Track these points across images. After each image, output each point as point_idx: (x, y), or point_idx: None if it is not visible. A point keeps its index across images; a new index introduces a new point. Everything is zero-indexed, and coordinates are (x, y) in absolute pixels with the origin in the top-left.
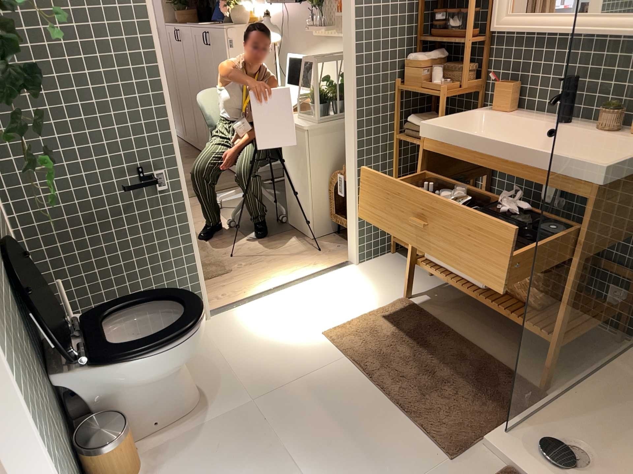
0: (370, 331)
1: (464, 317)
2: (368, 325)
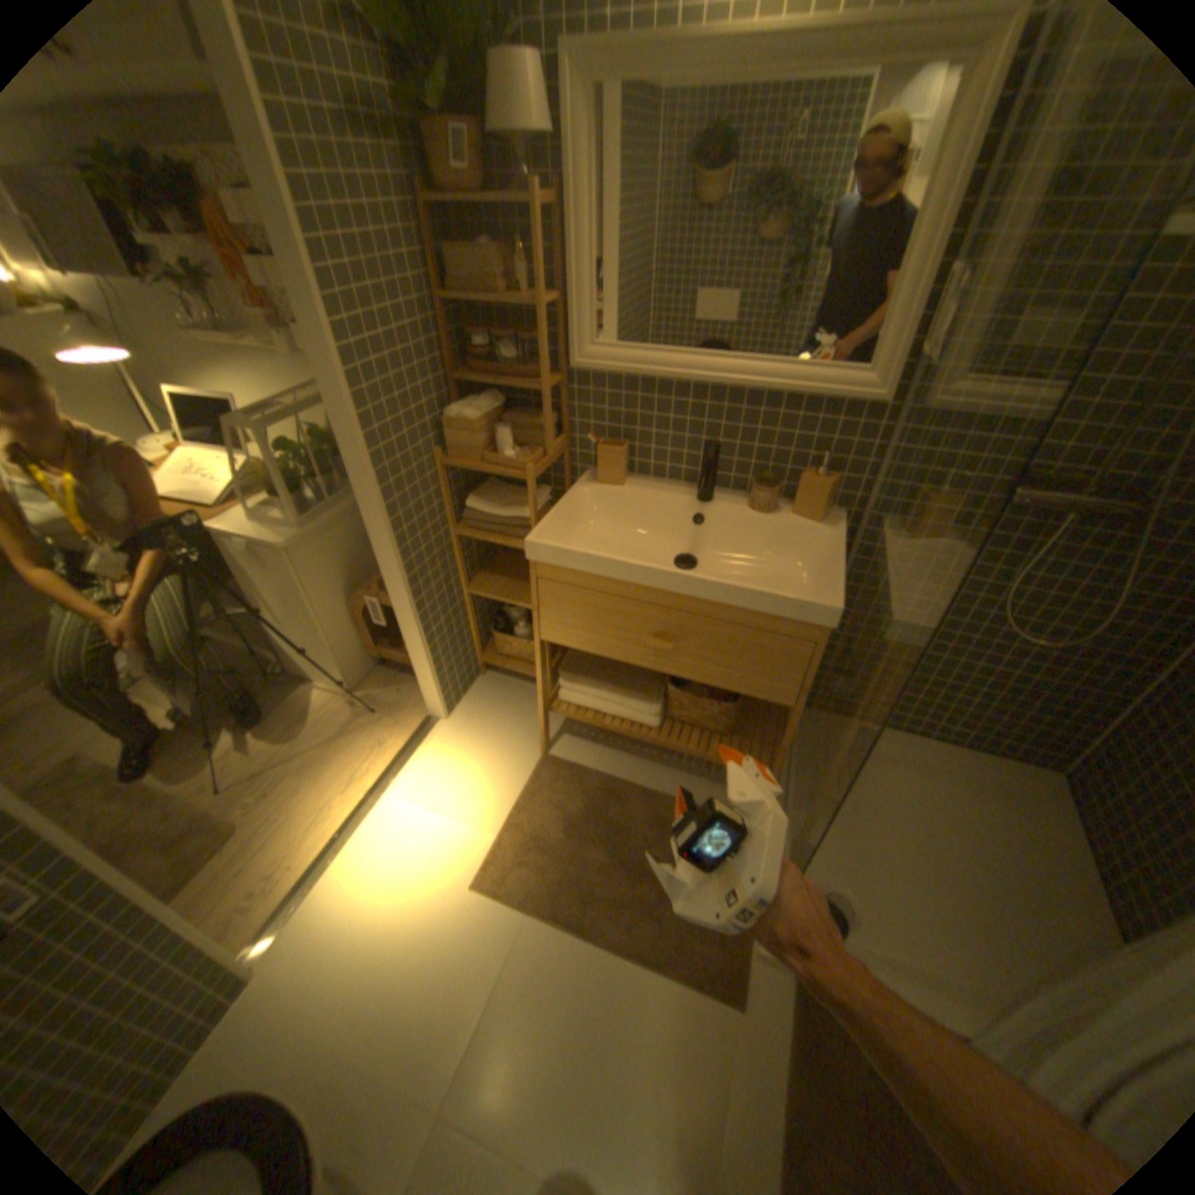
0: (534, 844)
1: (628, 754)
2: (523, 833)
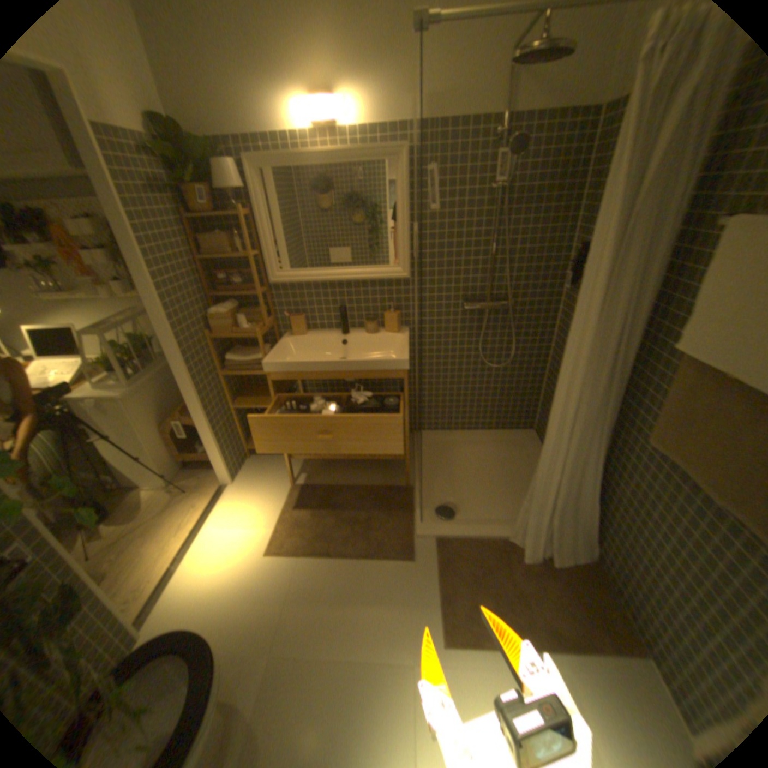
0: (295, 526)
1: (338, 473)
2: (289, 523)
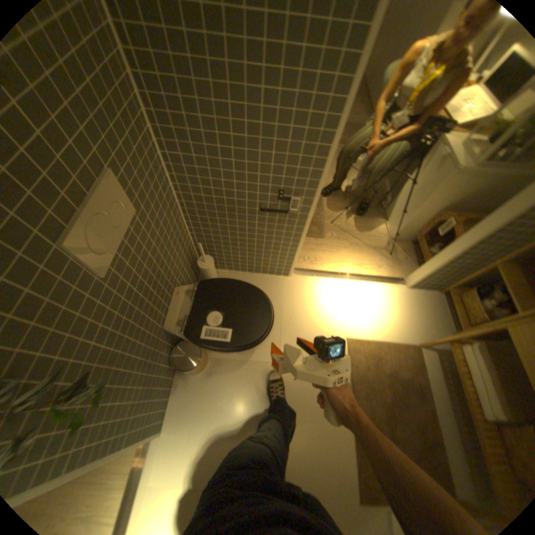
0: (378, 360)
1: (450, 397)
2: (379, 353)
